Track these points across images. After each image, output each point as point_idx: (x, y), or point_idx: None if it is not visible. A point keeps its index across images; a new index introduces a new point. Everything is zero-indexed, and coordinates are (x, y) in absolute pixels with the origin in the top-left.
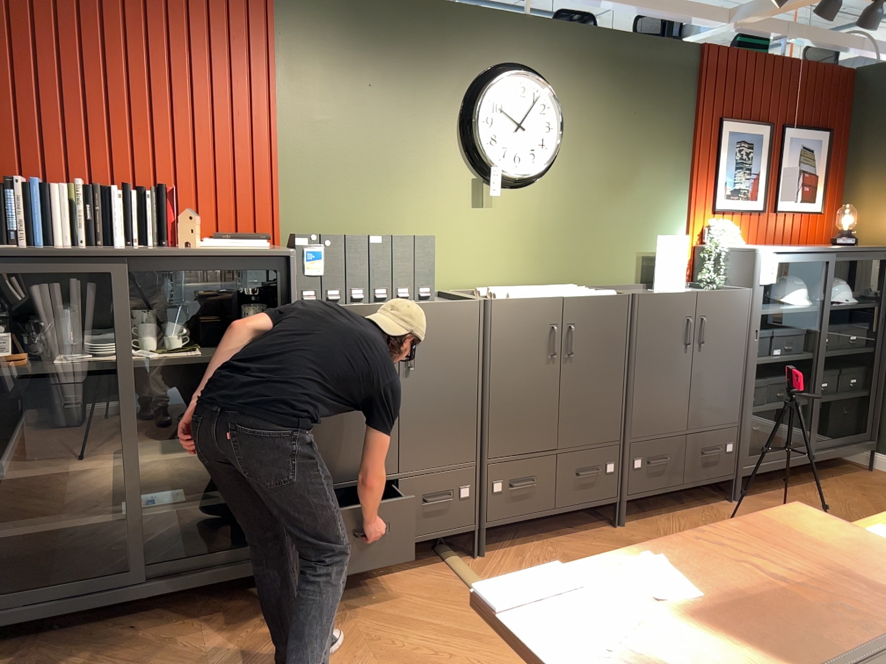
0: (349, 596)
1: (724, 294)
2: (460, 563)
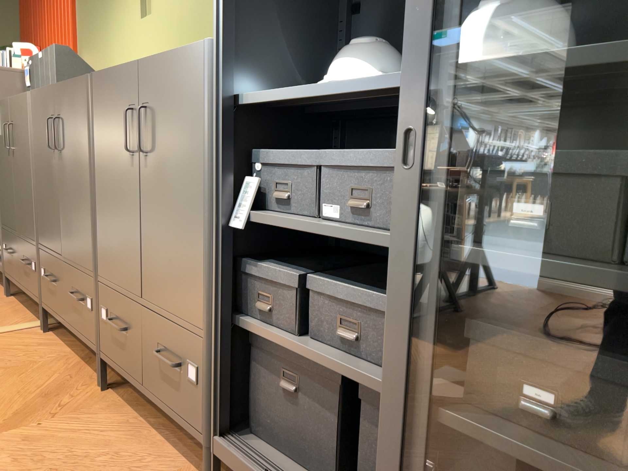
0: (1, 305)
1: (167, 58)
2: (29, 324)
